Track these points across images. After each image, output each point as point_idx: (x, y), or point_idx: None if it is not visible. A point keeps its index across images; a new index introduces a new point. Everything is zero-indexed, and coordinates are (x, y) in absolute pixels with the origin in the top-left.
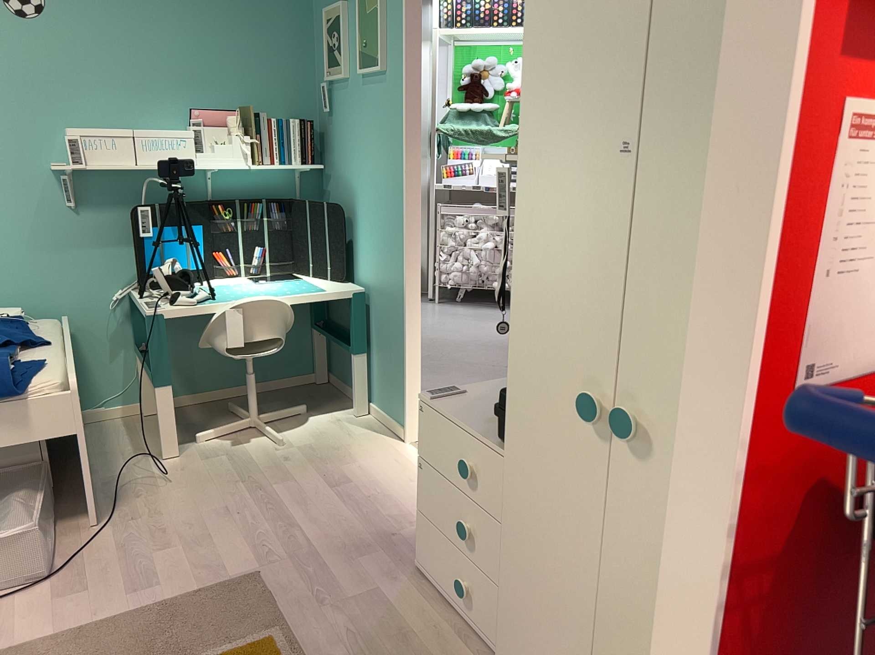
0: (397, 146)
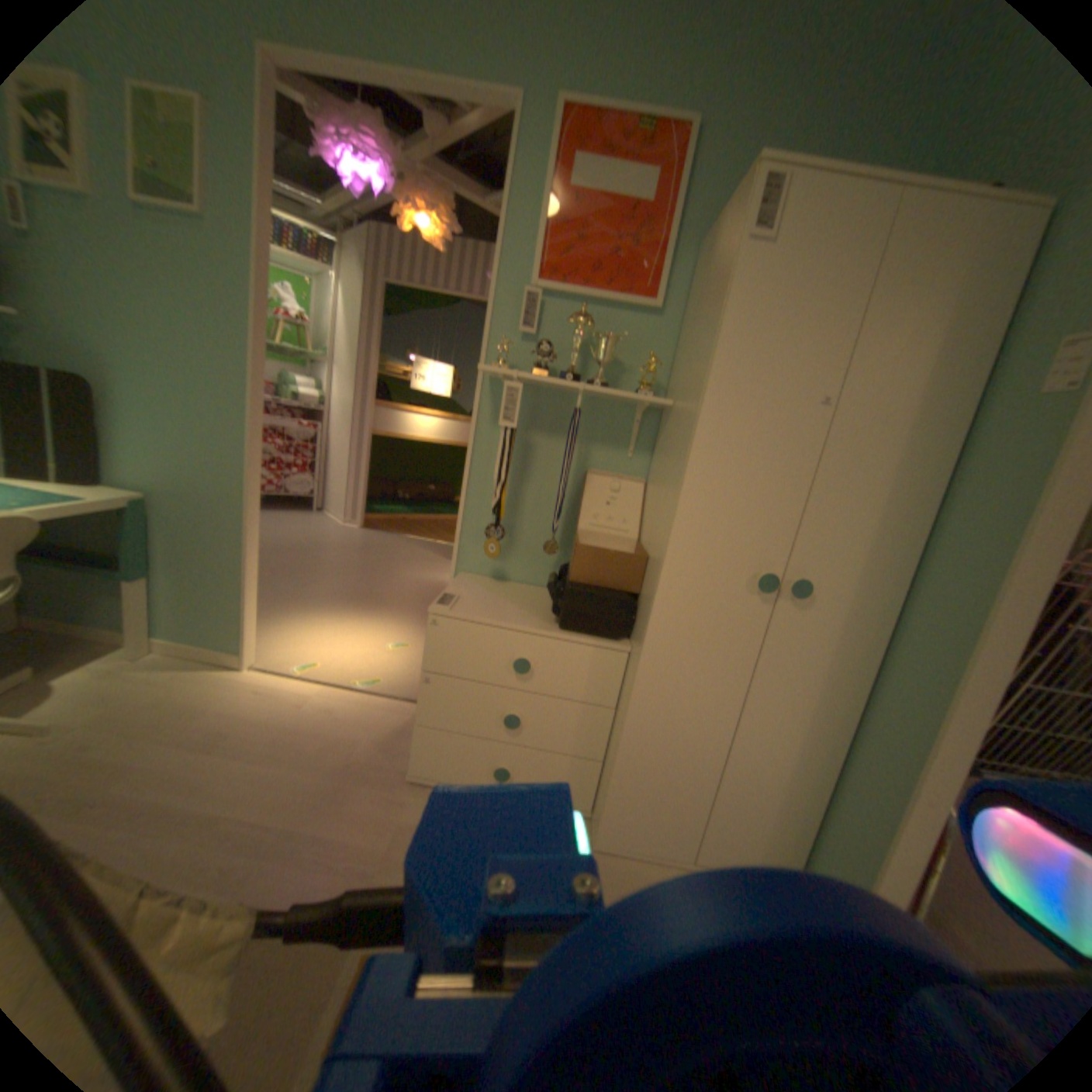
0: (233, 325)
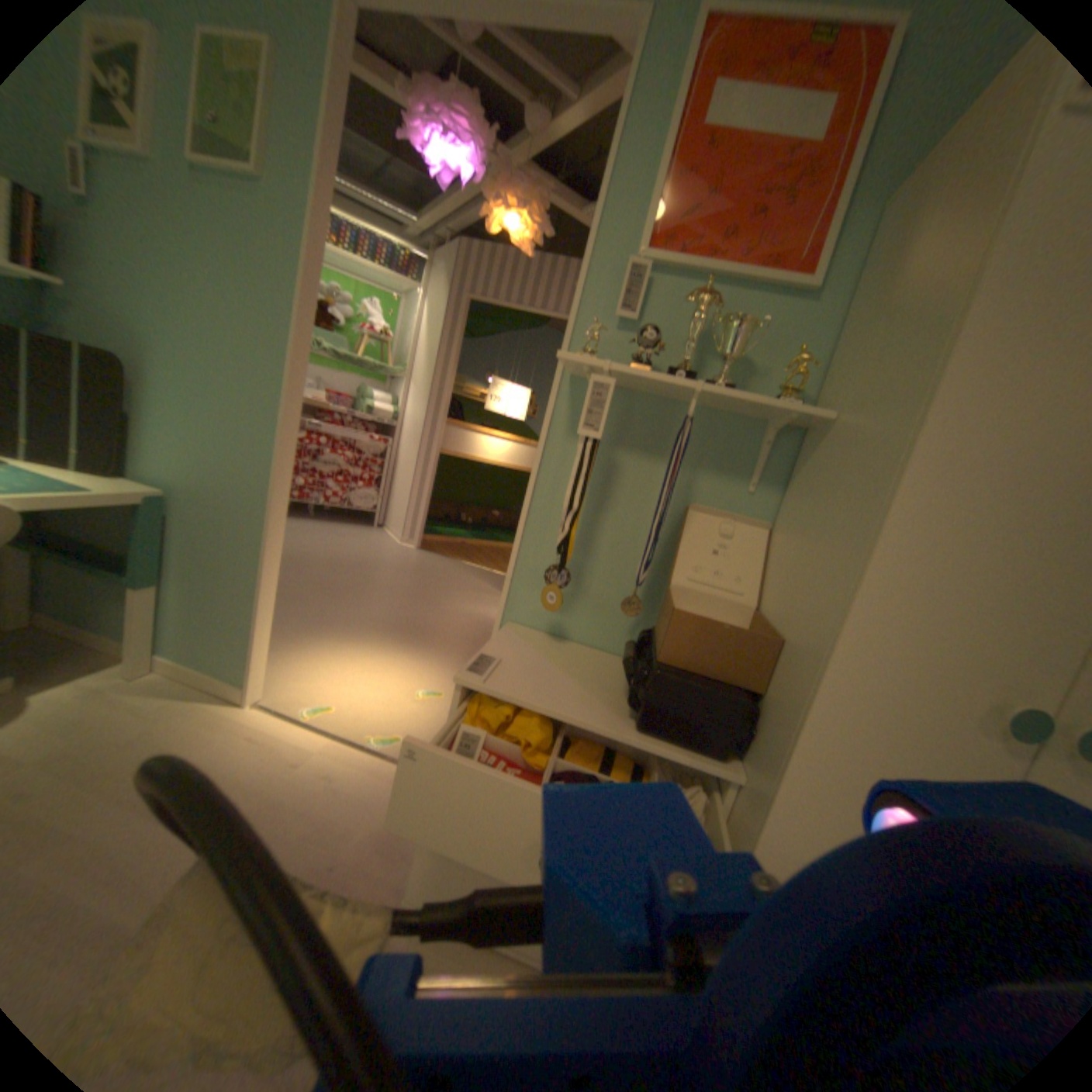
0: (277, 301)
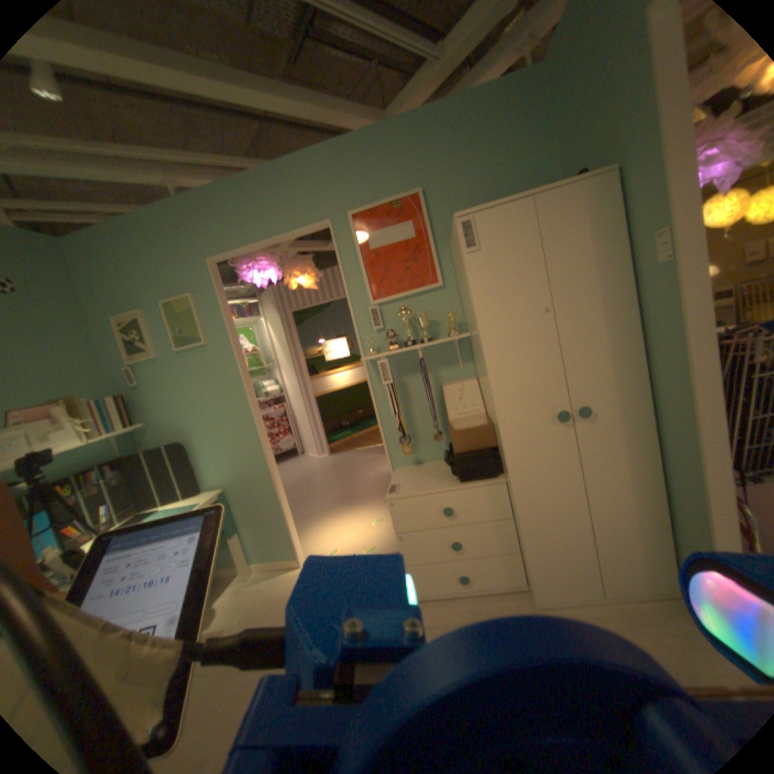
0: (235, 386)
